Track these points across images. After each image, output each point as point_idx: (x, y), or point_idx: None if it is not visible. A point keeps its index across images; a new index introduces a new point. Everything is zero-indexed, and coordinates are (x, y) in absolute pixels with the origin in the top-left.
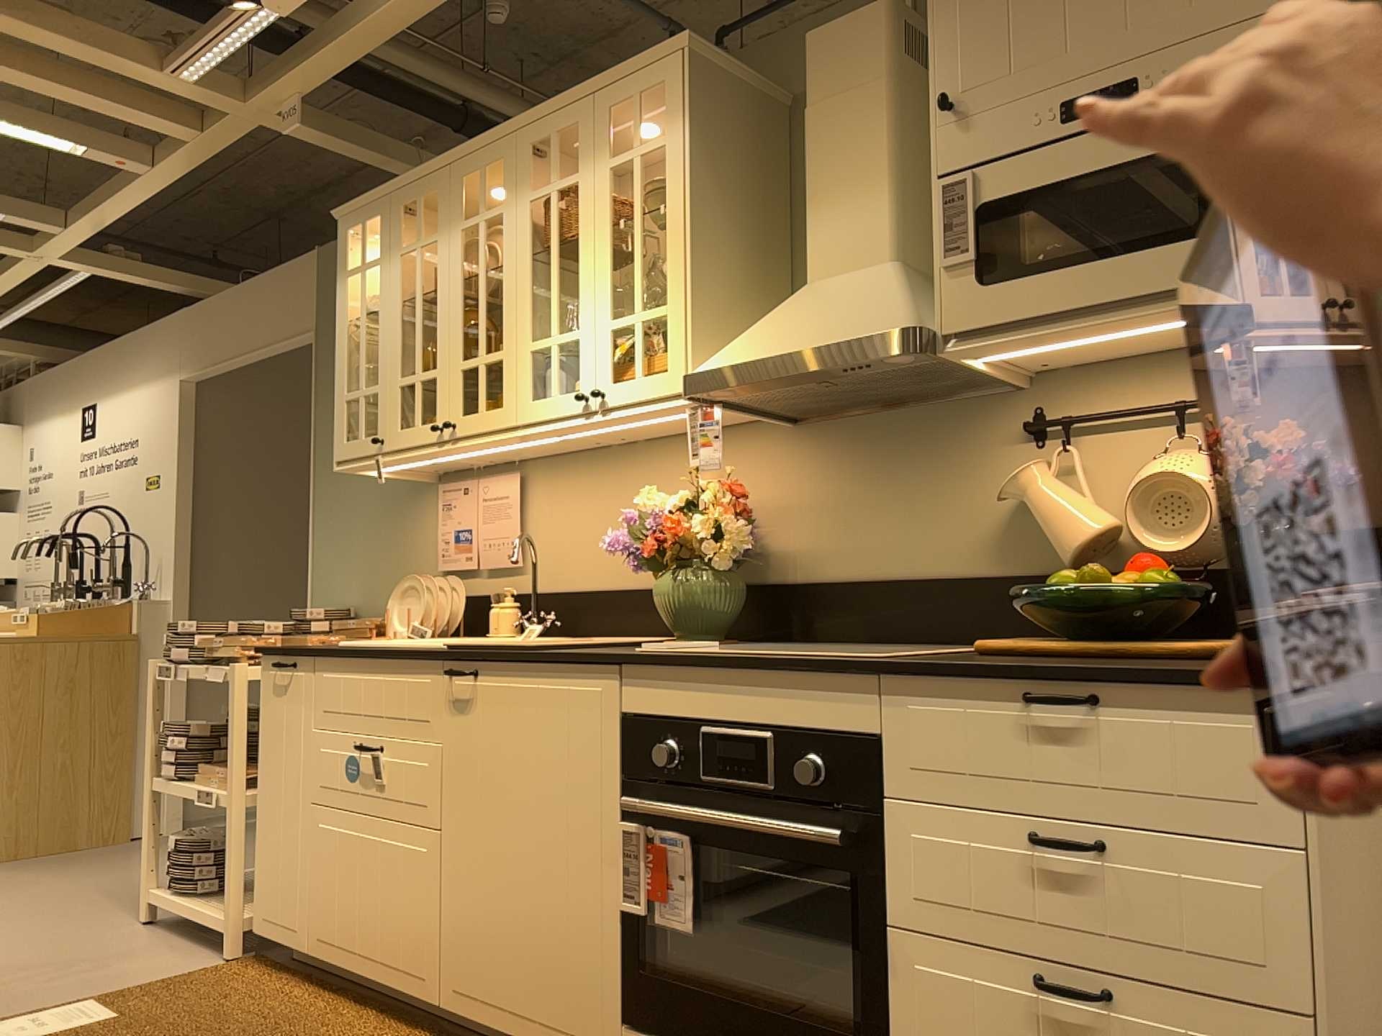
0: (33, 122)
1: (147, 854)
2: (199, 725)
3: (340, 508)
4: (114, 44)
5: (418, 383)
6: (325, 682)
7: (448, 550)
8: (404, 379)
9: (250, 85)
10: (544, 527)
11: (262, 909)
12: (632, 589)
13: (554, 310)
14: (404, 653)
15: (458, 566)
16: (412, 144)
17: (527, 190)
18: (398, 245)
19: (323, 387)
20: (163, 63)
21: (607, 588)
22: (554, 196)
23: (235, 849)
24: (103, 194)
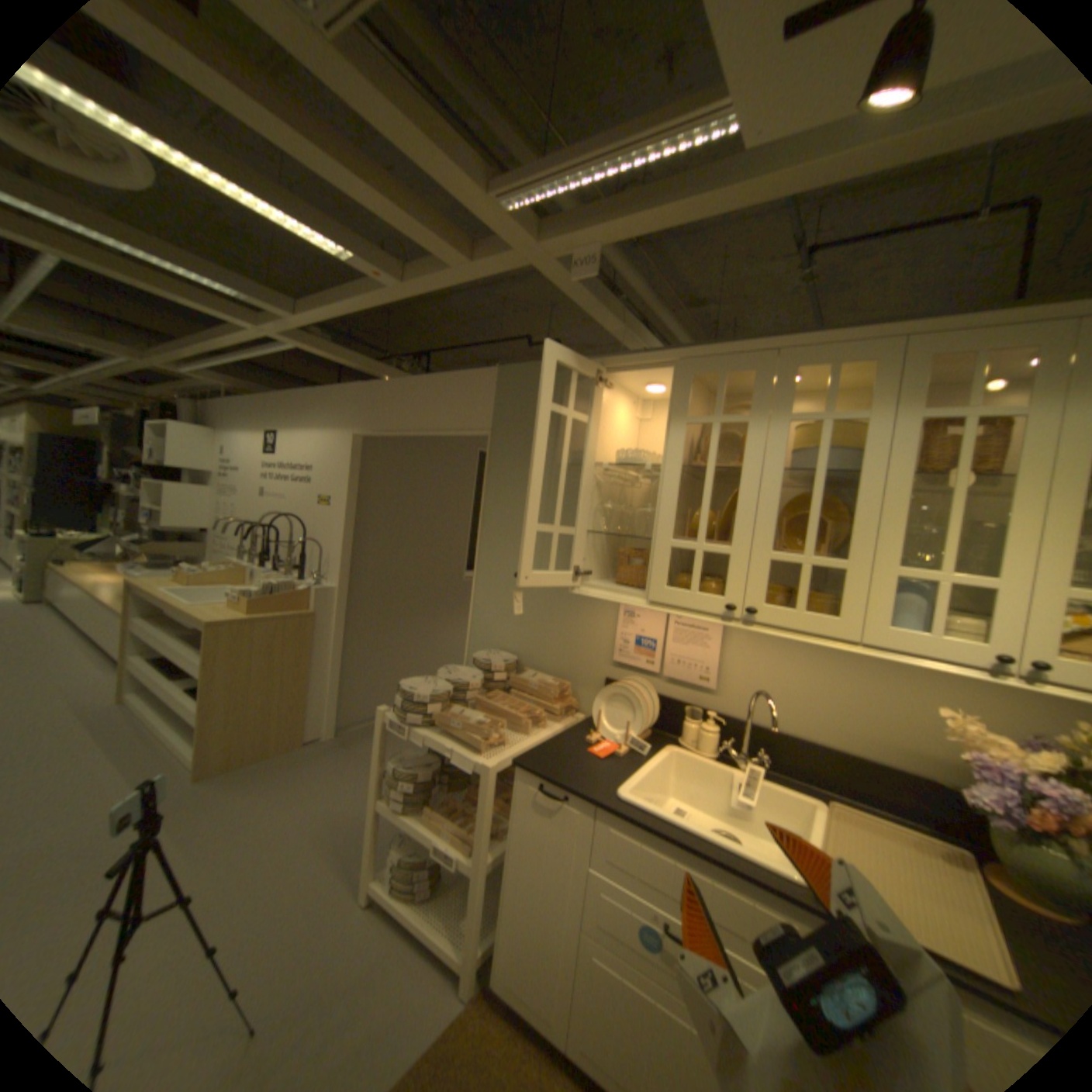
0: (307, 216)
1: (367, 859)
2: (419, 768)
3: (505, 575)
4: (448, 141)
5: (700, 553)
6: (614, 838)
7: (629, 649)
8: (679, 542)
9: (542, 219)
10: (746, 665)
11: (506, 980)
12: (862, 759)
13: (954, 546)
14: (760, 884)
15: (636, 664)
16: (620, 298)
17: (920, 402)
18: (685, 411)
19: (495, 477)
20: (485, 176)
21: (826, 744)
22: (974, 420)
23: (477, 917)
24: (331, 291)
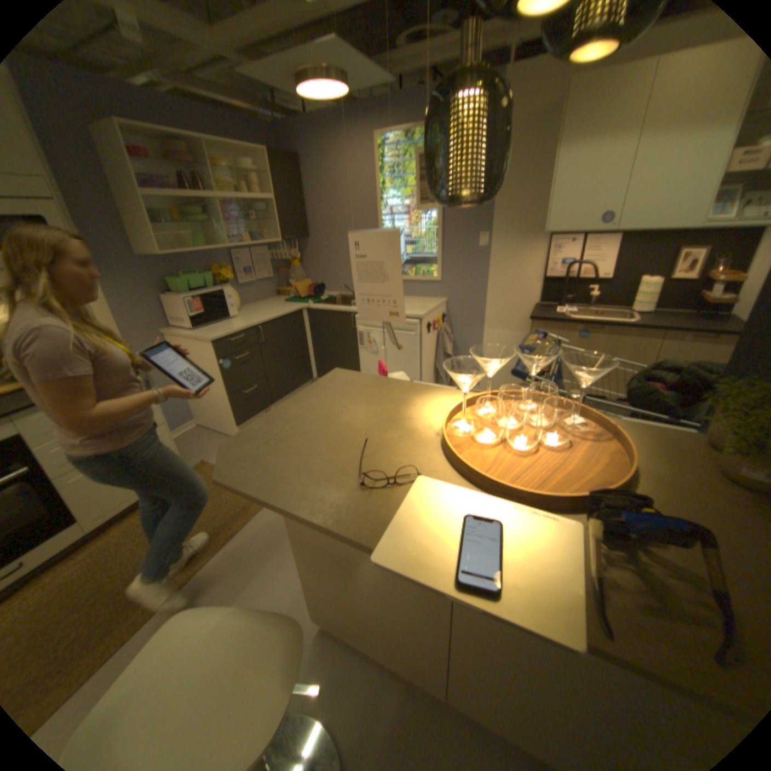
0: None
1: None
2: None
3: None
4: None
5: None
6: None
7: None
8: None
9: None
10: None
11: None
12: None
13: None
14: None
15: None
16: None
17: None
18: None
19: None
20: None
21: None
22: None
23: None
24: None
